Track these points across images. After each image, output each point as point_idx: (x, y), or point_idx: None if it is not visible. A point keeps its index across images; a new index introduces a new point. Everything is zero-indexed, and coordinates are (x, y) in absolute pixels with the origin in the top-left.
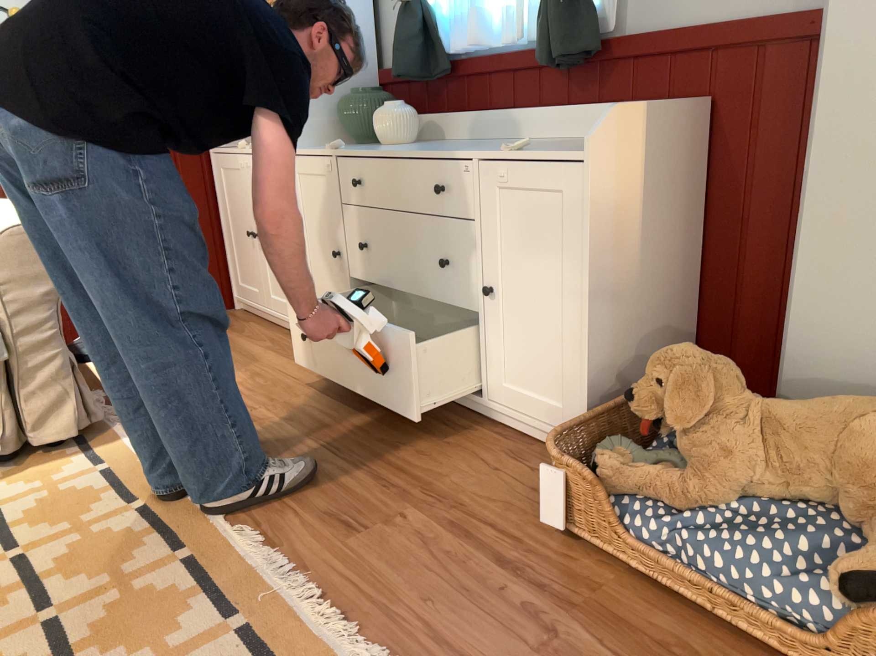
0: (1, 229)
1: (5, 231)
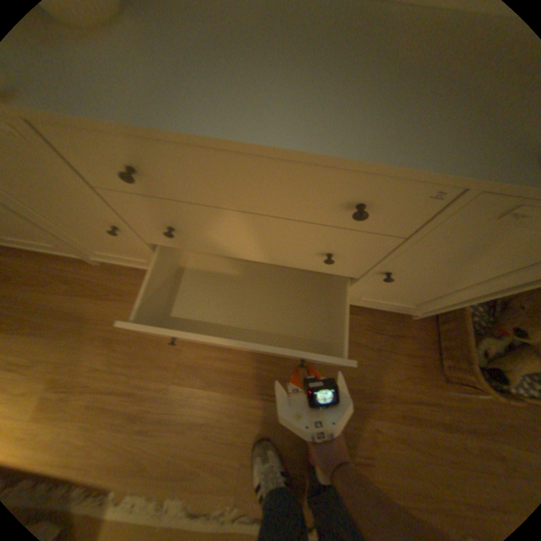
0: None
1: None
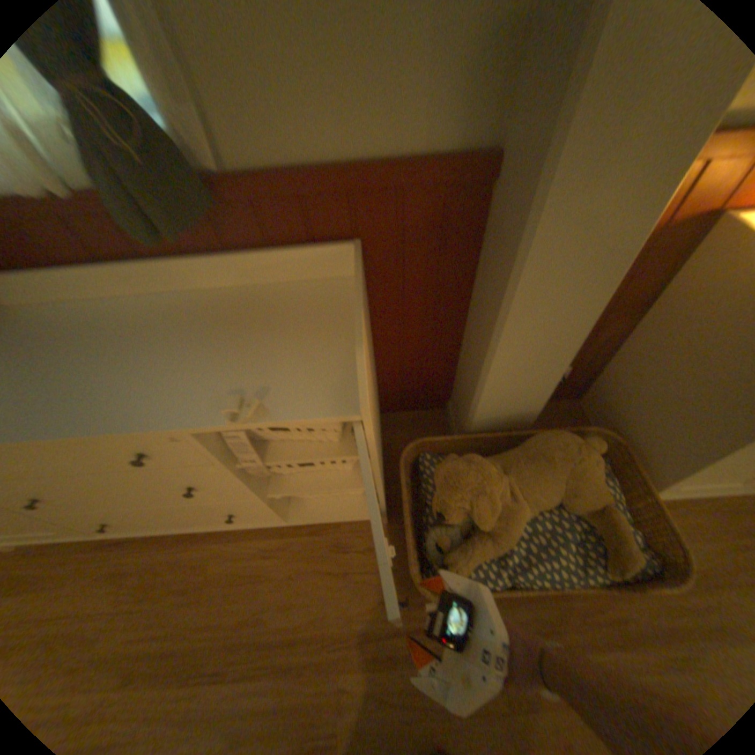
0: None
1: None
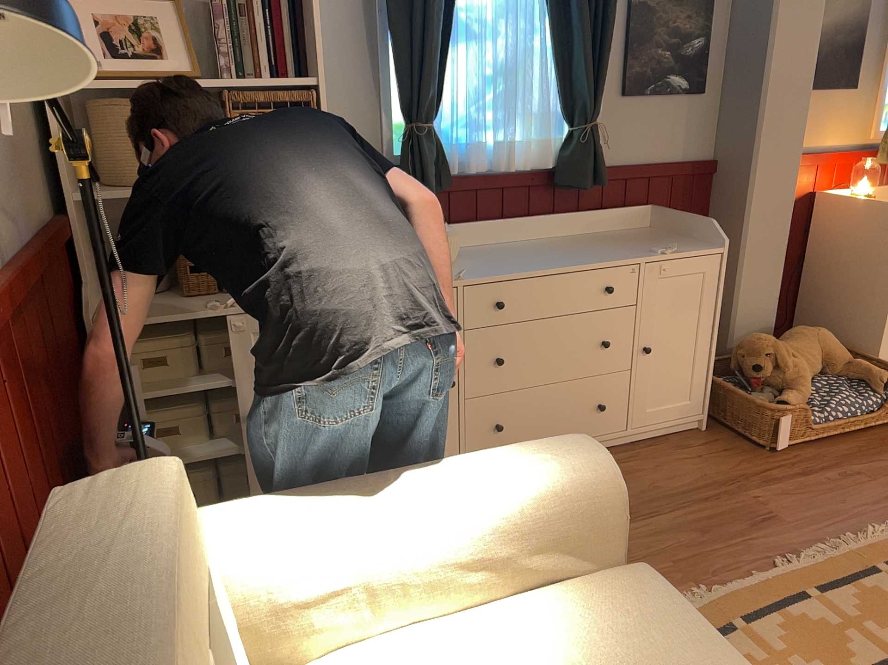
0: (586, 471)
1: (605, 465)
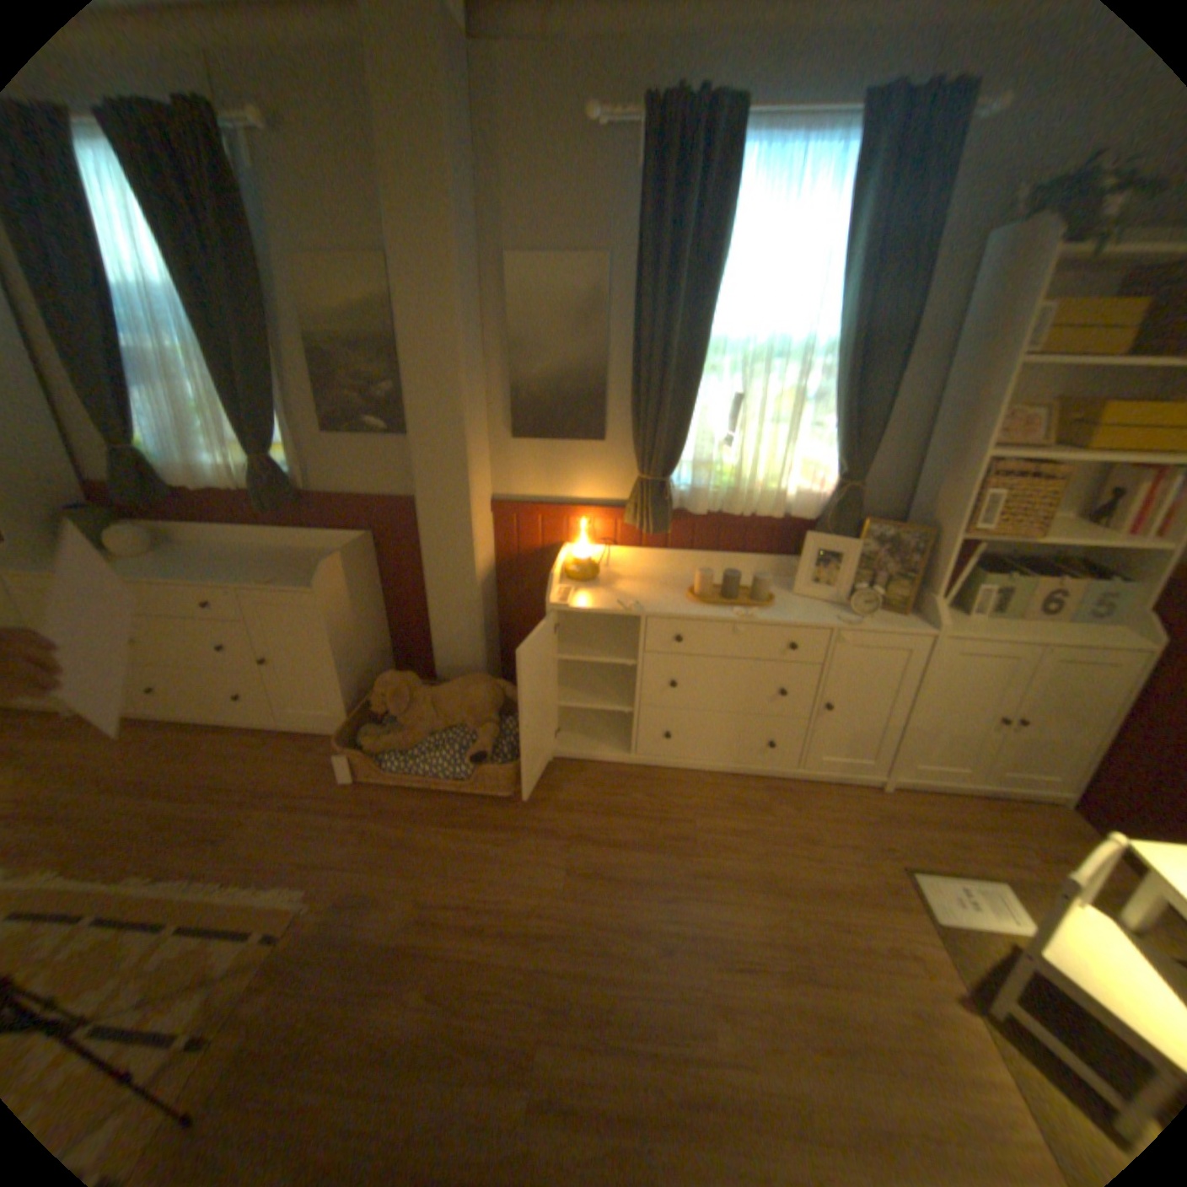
0: None
1: None
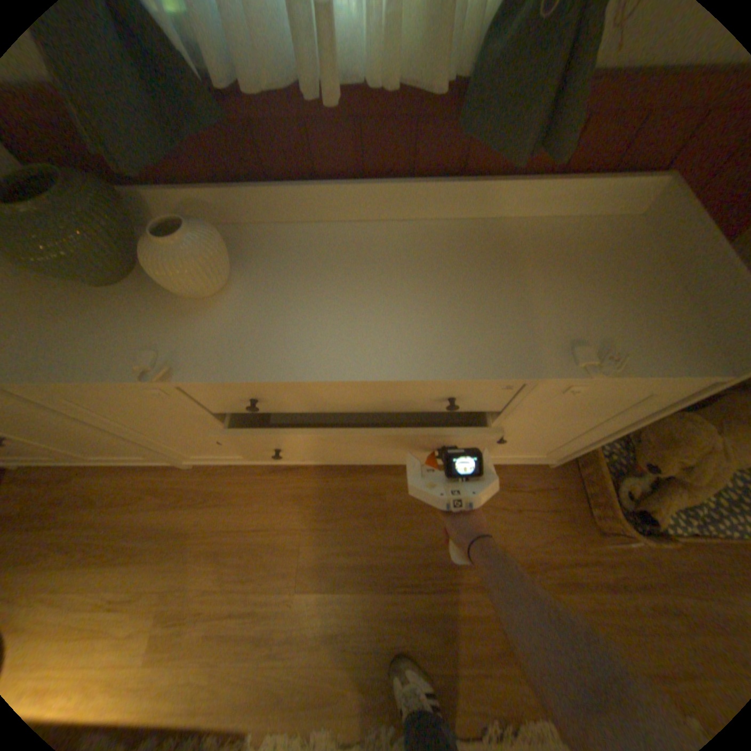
0: None
1: None
